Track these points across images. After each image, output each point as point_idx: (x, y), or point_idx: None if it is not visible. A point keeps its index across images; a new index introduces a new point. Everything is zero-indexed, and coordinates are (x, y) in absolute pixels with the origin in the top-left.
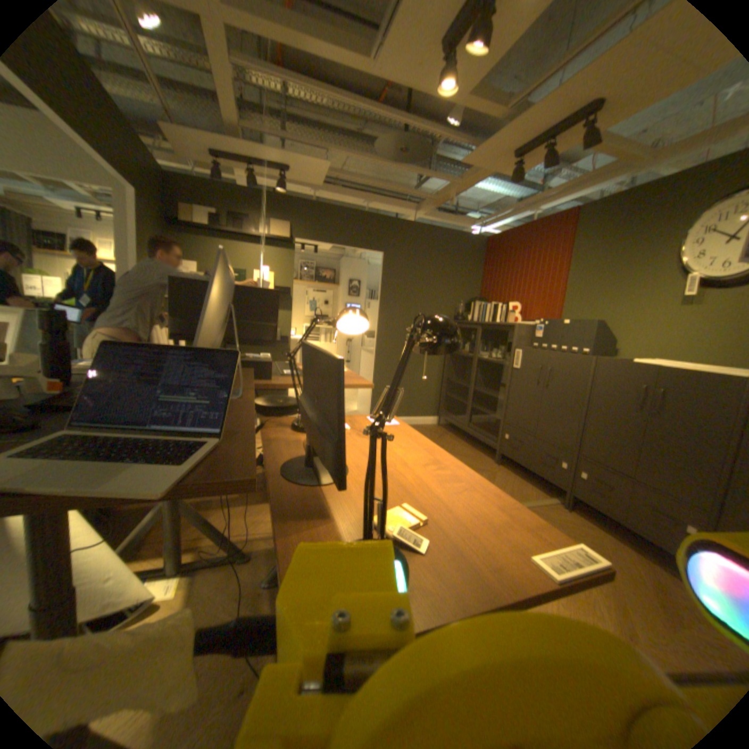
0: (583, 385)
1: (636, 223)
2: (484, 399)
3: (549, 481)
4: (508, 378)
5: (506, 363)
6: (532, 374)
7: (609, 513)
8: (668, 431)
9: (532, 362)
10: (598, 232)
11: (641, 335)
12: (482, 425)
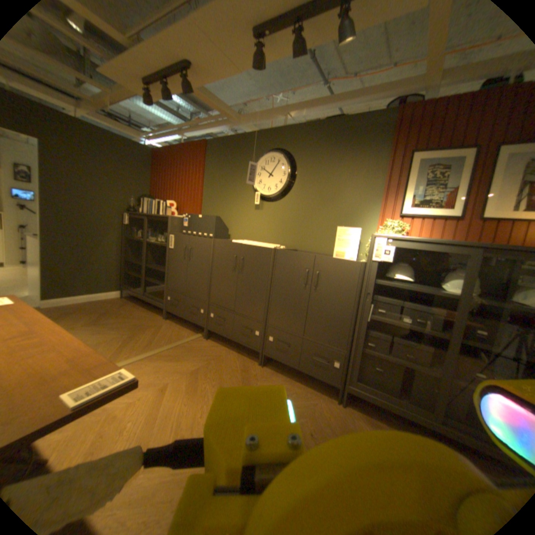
0: (208, 257)
1: (234, 157)
2: (158, 273)
3: (195, 322)
4: (167, 255)
5: (166, 244)
6: (181, 251)
7: (224, 333)
8: (246, 280)
9: (180, 243)
10: (217, 159)
11: (240, 225)
12: (157, 292)
